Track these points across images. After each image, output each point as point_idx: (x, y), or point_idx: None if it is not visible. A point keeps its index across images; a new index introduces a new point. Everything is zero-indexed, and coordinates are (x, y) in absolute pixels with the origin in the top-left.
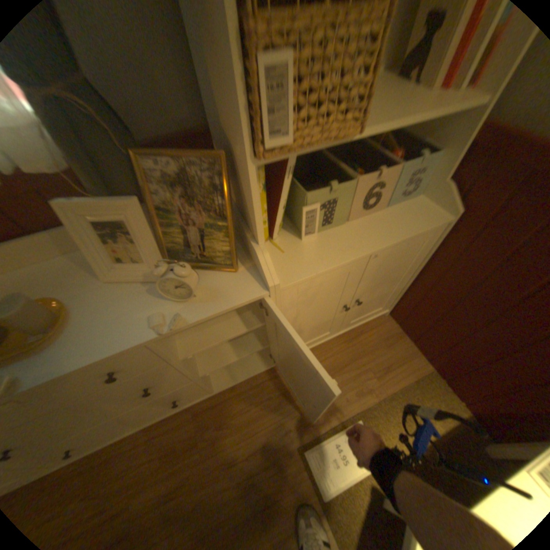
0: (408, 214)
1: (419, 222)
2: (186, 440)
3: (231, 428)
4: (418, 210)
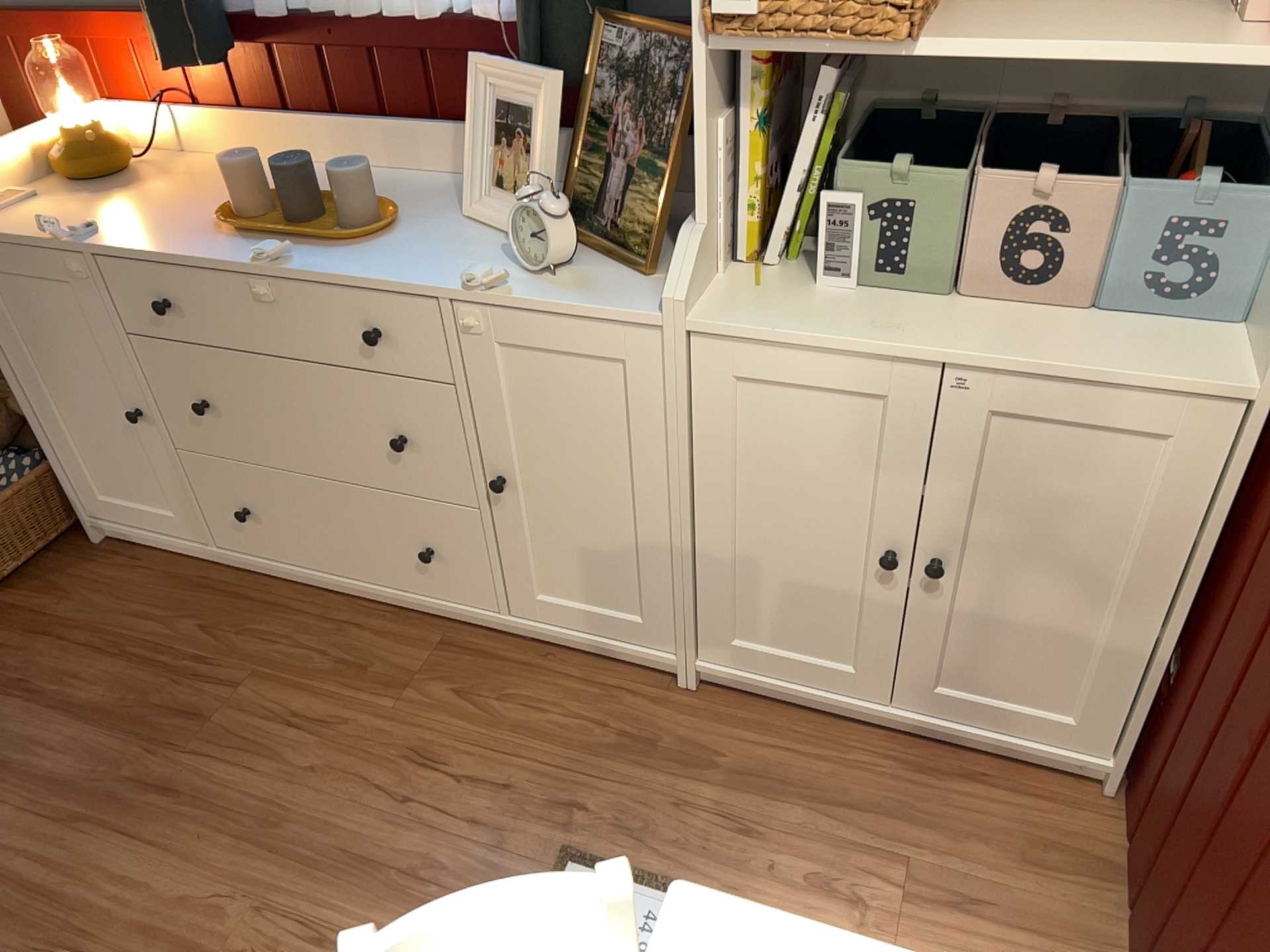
0: (1119, 341)
1: (1123, 361)
2: (404, 665)
3: (487, 707)
4: (1164, 345)
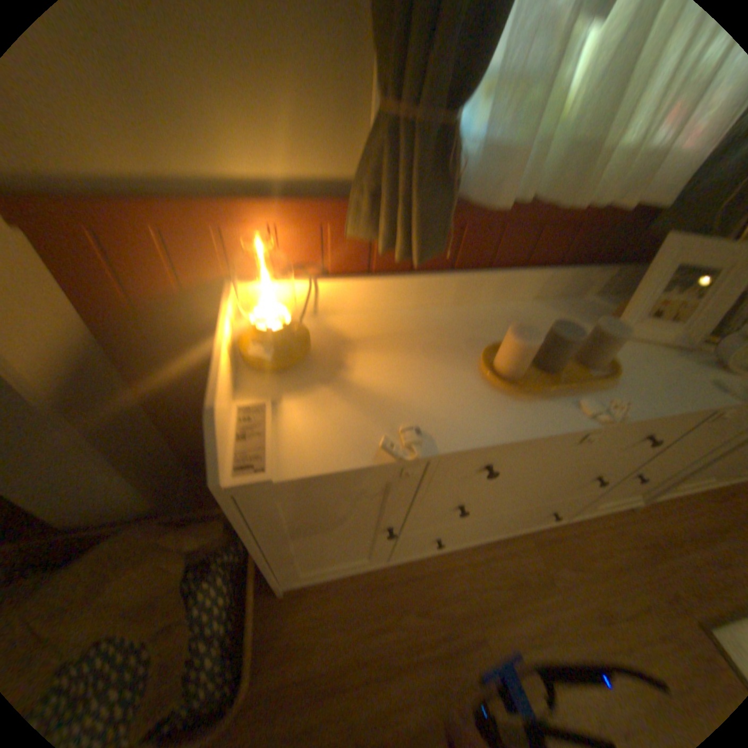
0: None
1: None
2: (539, 573)
3: (596, 572)
4: None
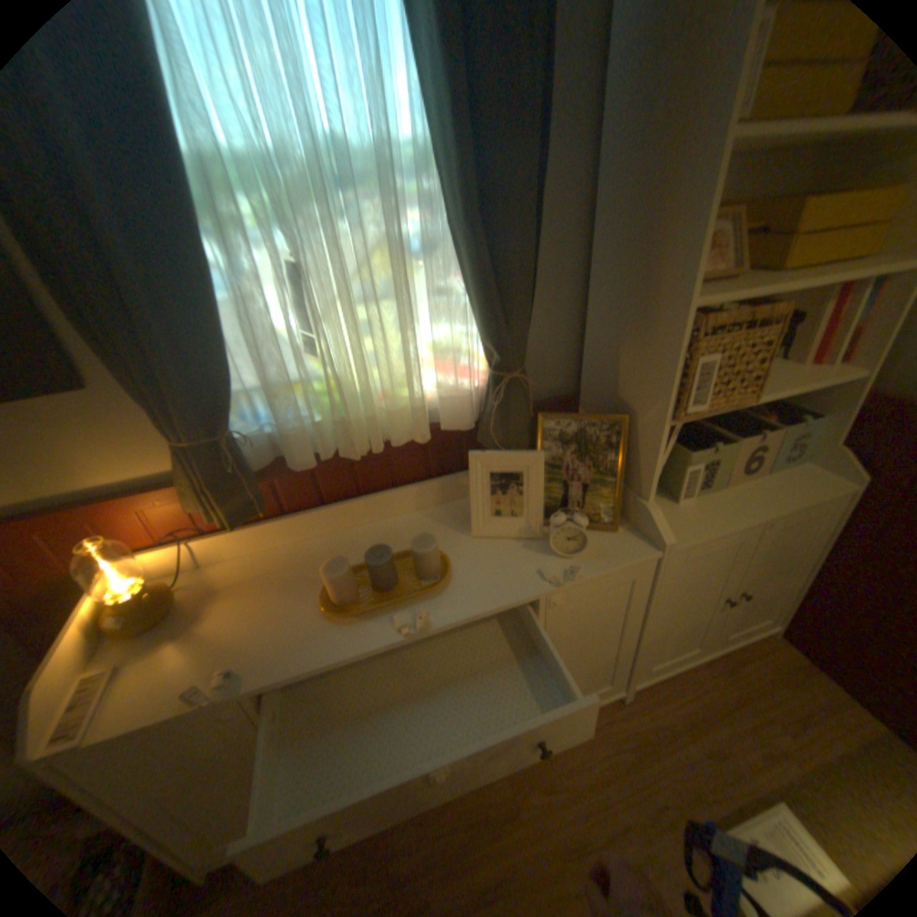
0: (798, 481)
1: (816, 490)
2: (503, 804)
3: (570, 792)
4: (810, 477)
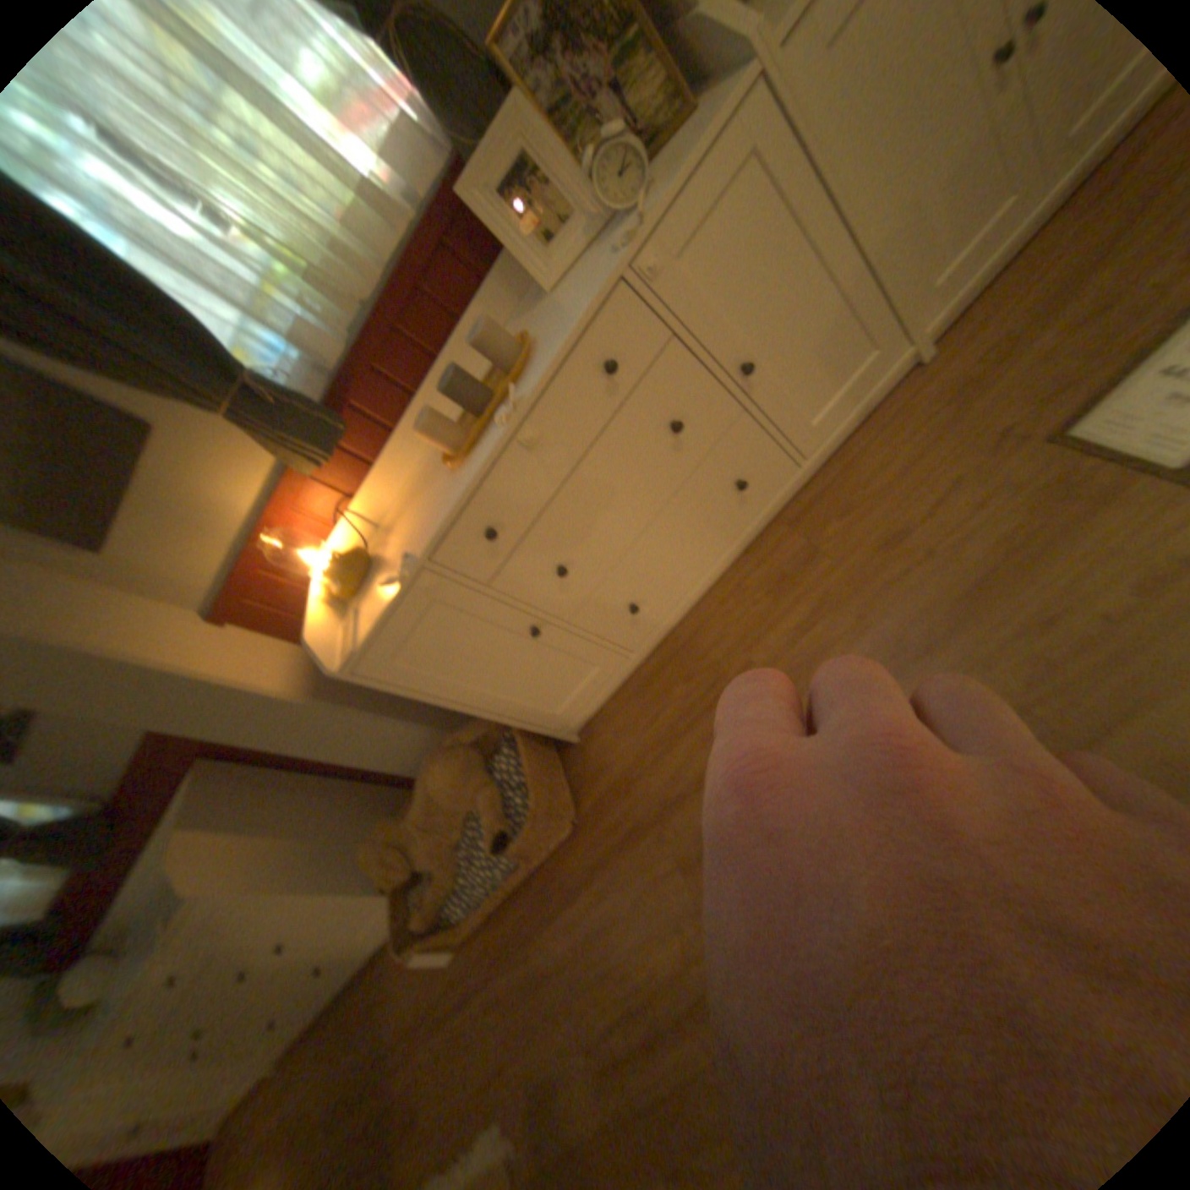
0: None
1: None
2: (793, 548)
3: (867, 492)
4: None
